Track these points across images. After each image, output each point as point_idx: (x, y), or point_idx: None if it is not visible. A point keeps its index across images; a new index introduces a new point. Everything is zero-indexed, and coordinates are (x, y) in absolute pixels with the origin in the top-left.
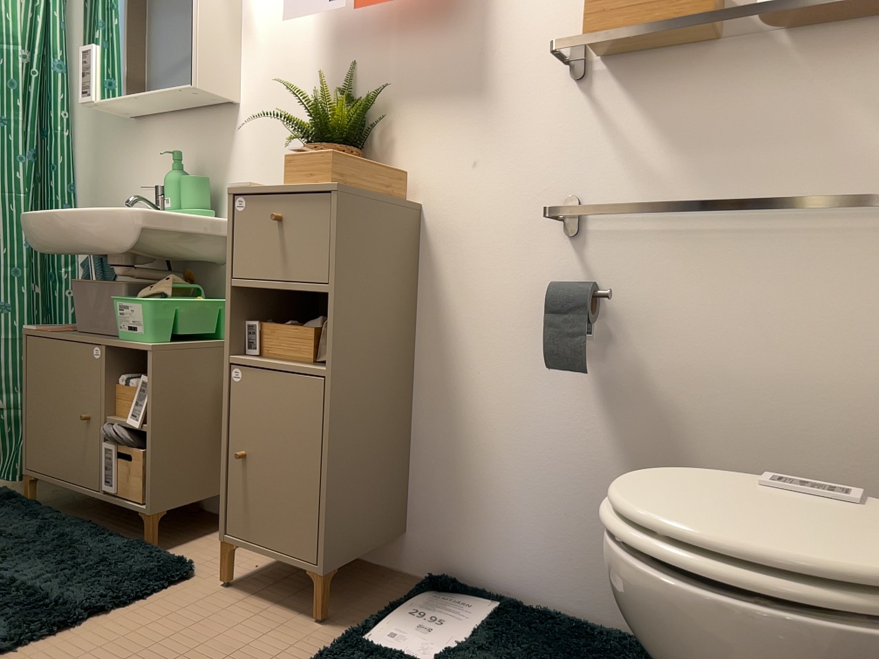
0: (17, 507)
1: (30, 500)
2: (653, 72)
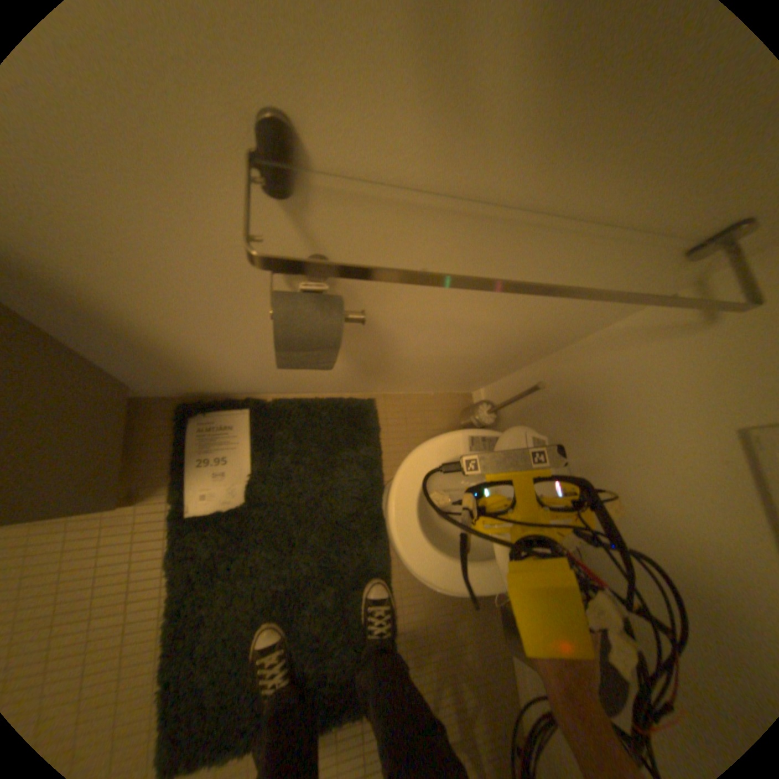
0: None
1: None
2: None
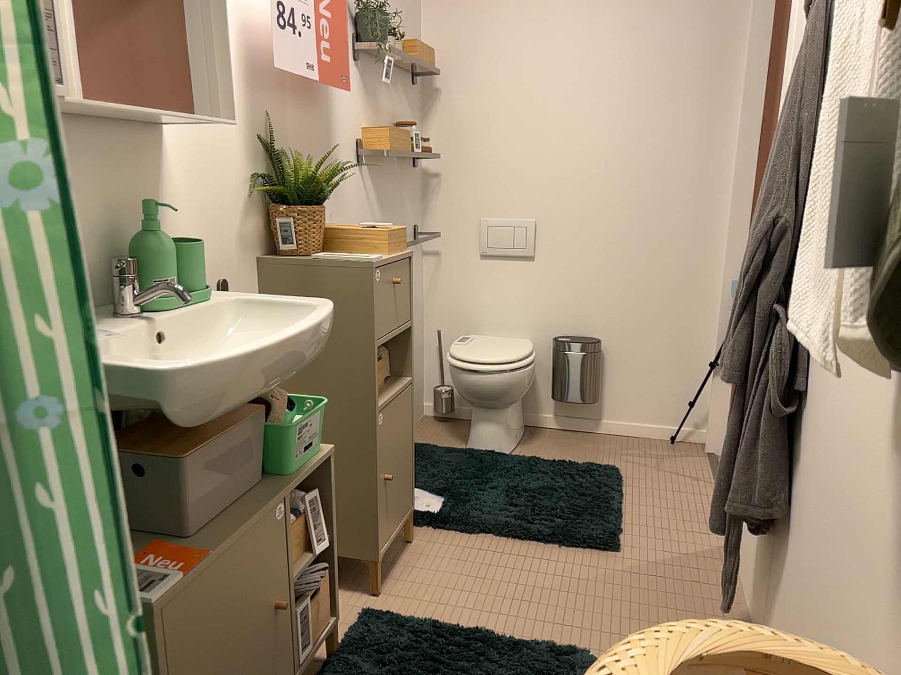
0: None
1: None
2: (377, 166)
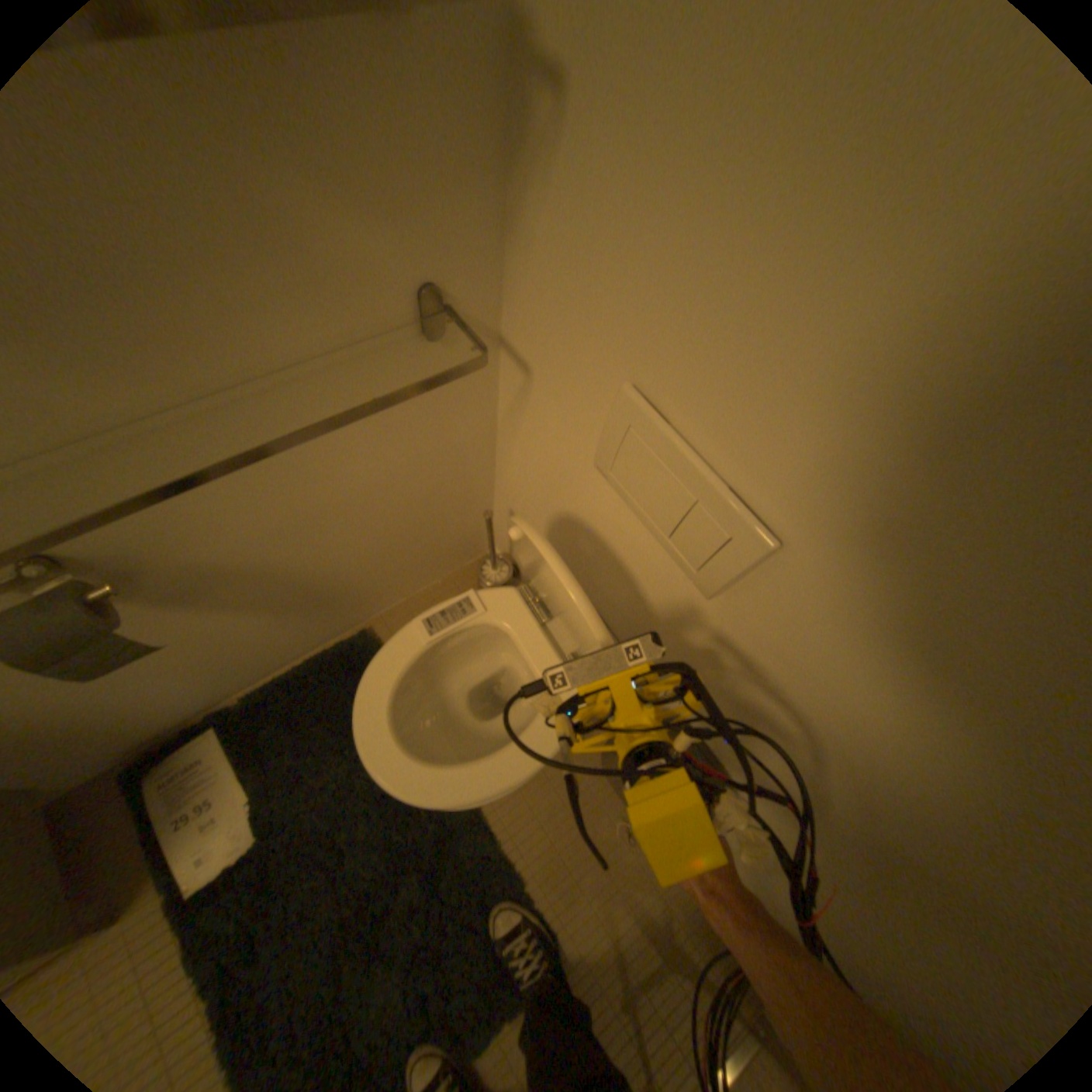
0: None
1: None
2: None
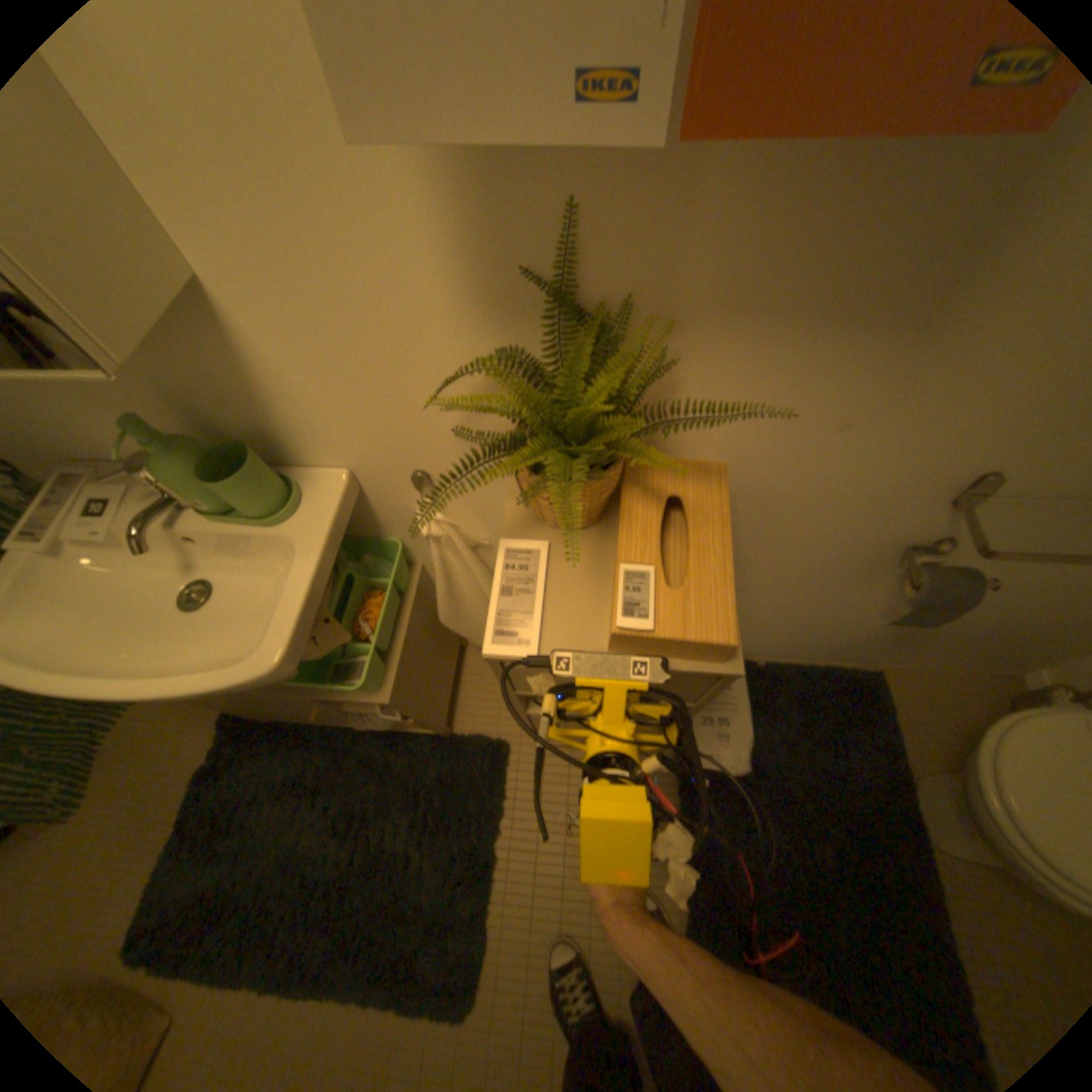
0: (272, 751)
1: (270, 734)
2: None
